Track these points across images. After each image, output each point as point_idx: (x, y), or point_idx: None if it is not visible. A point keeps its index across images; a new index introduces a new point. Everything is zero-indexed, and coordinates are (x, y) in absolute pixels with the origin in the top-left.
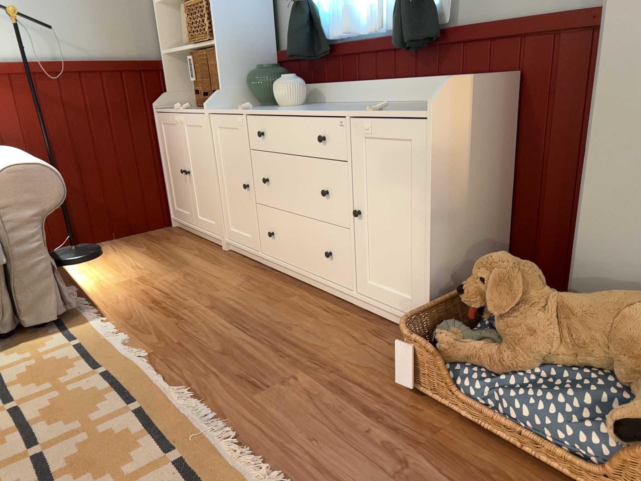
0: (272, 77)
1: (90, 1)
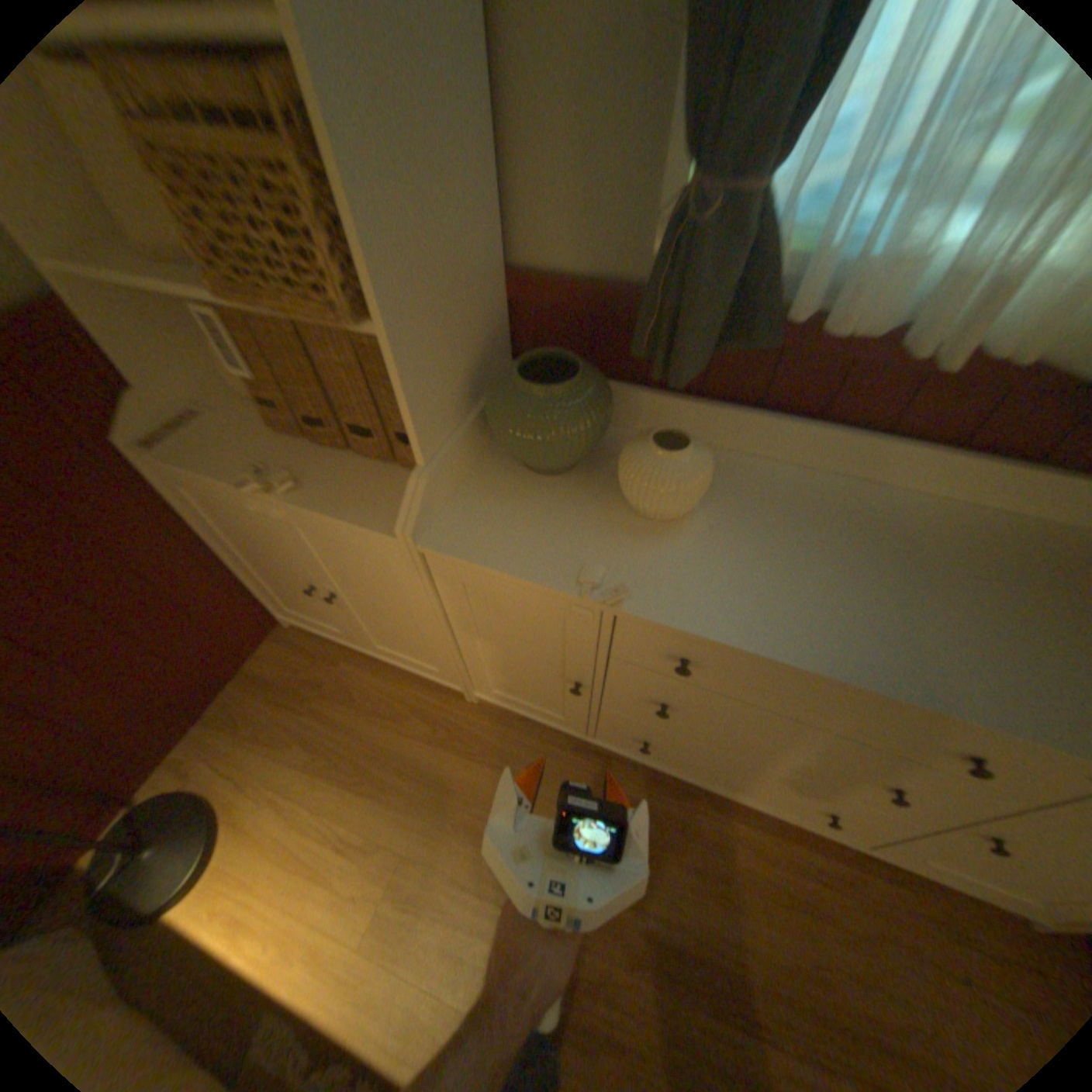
0: (599, 418)
1: None
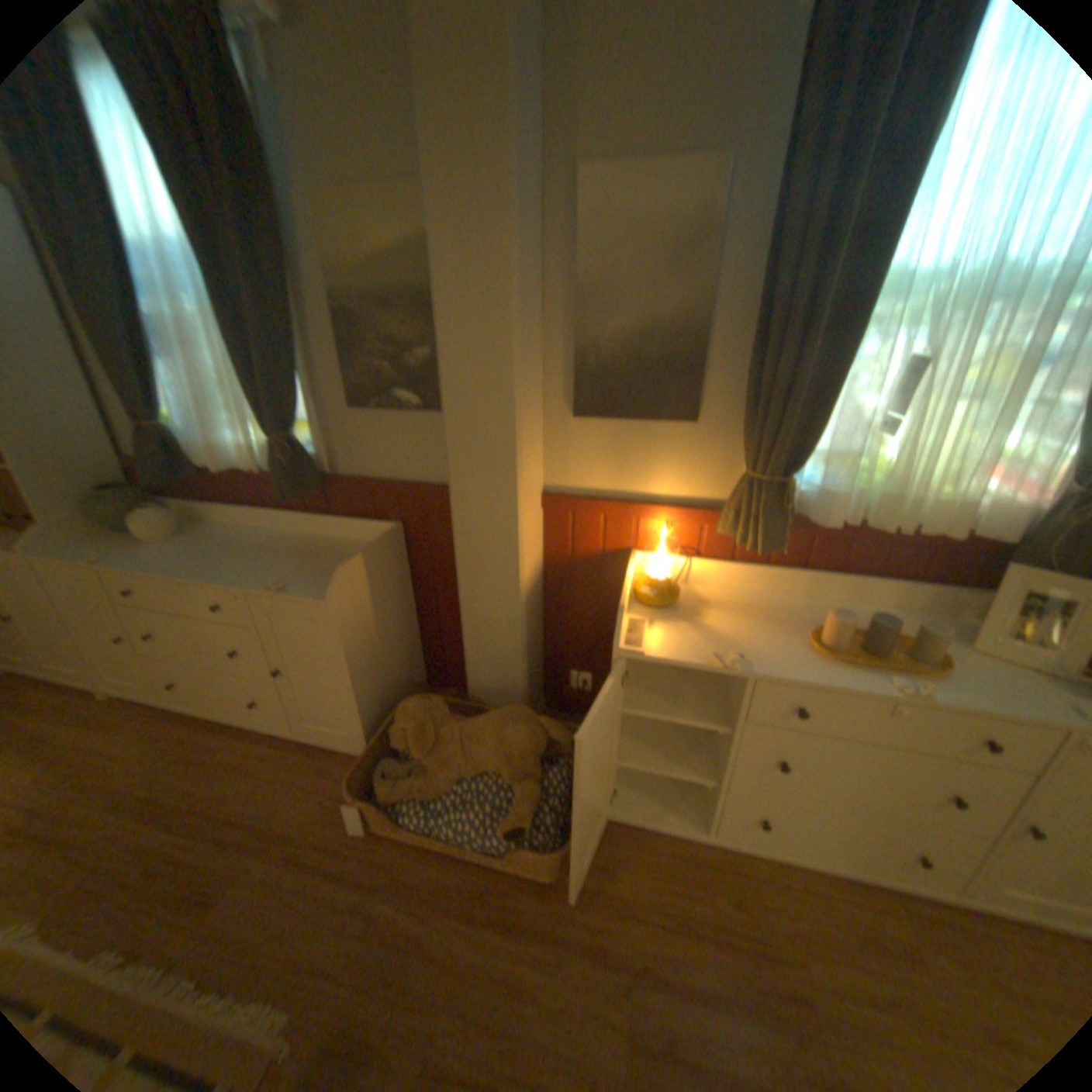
0: (120, 504)
1: None
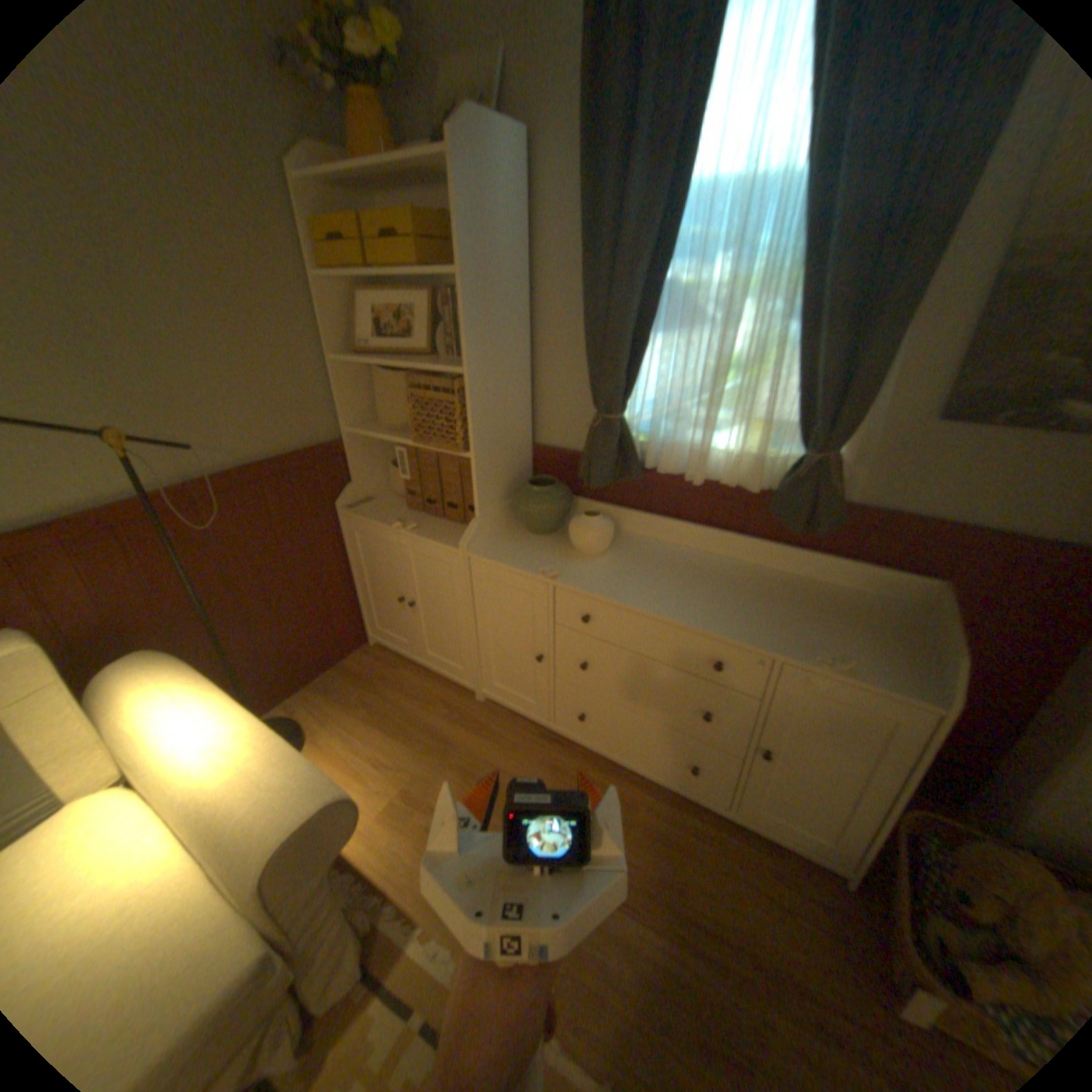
0: (561, 503)
1: (229, 364)
